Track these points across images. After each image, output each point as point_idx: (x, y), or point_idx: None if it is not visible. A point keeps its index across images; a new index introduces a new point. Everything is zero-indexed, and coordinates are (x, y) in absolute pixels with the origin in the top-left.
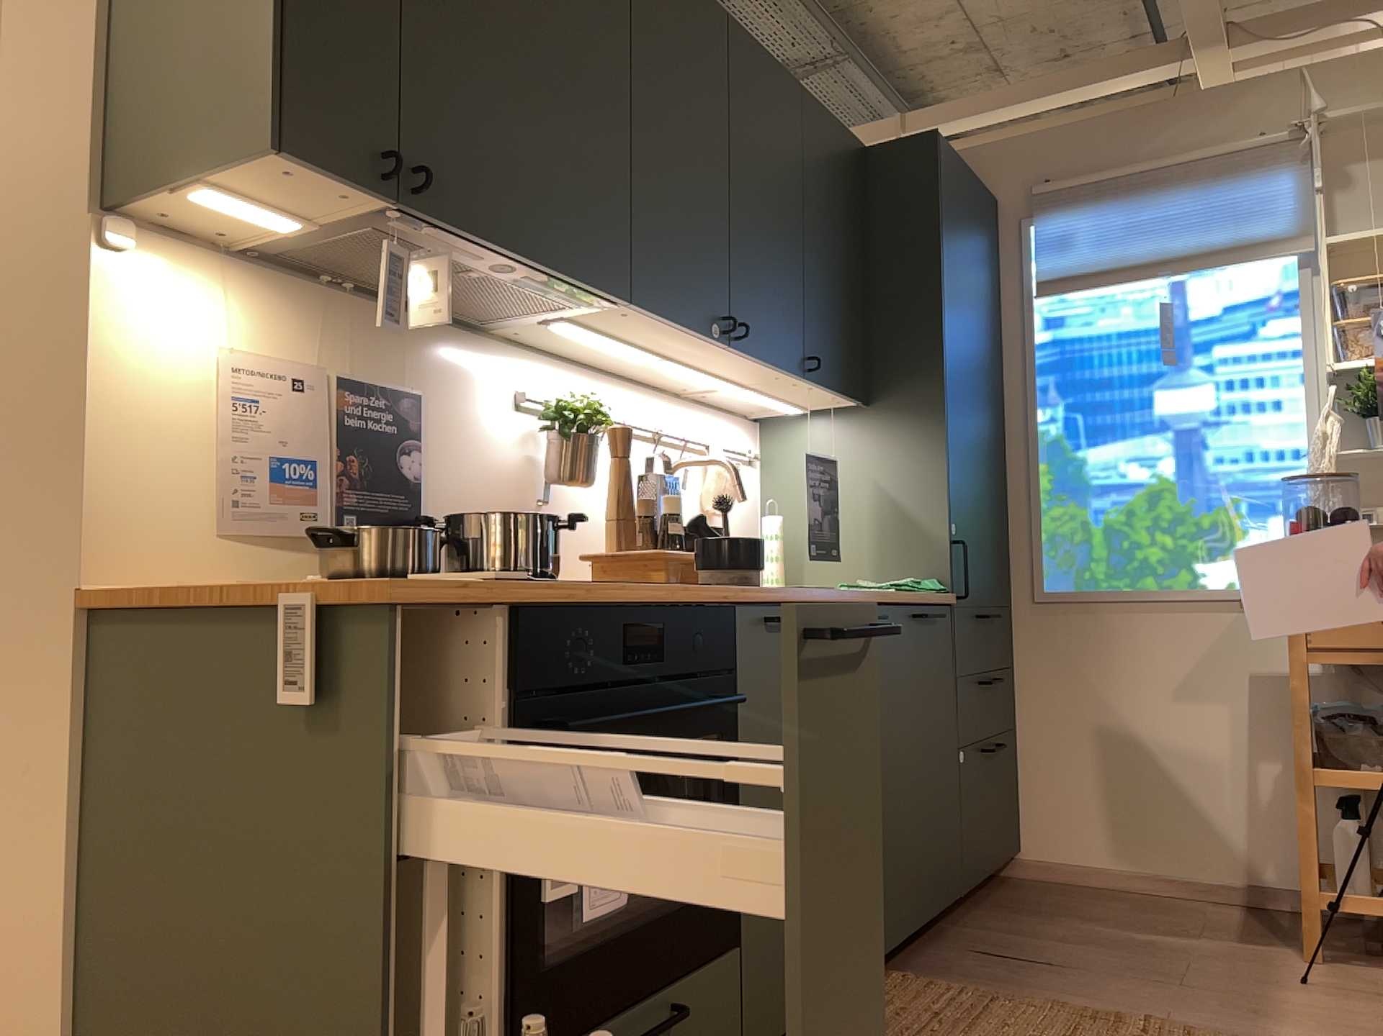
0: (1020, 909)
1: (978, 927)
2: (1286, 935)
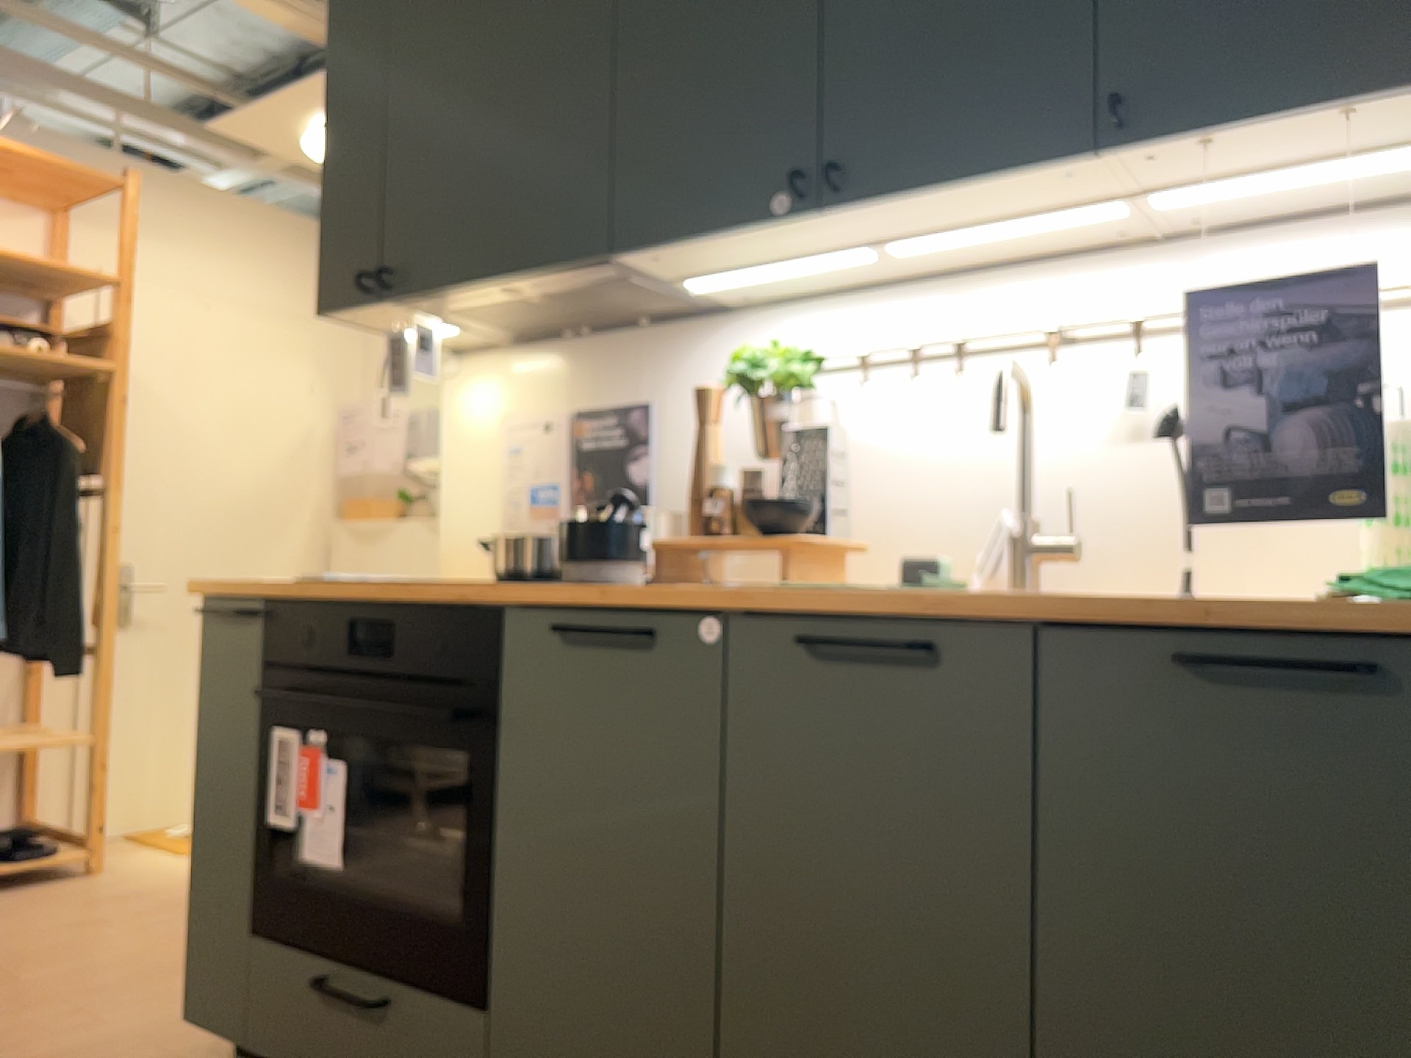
0: None
1: None
2: None
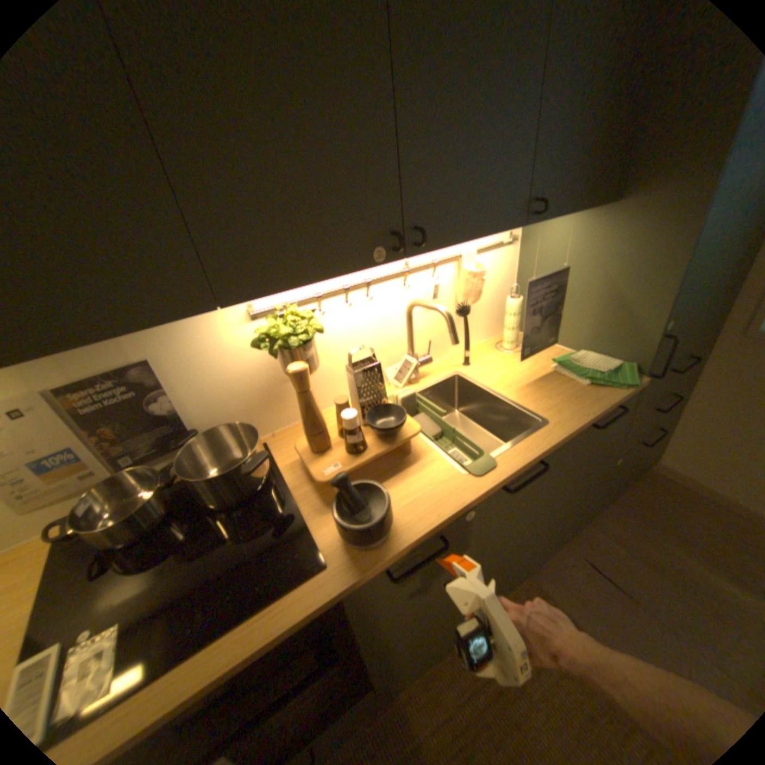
0: (638, 513)
1: (601, 531)
2: None
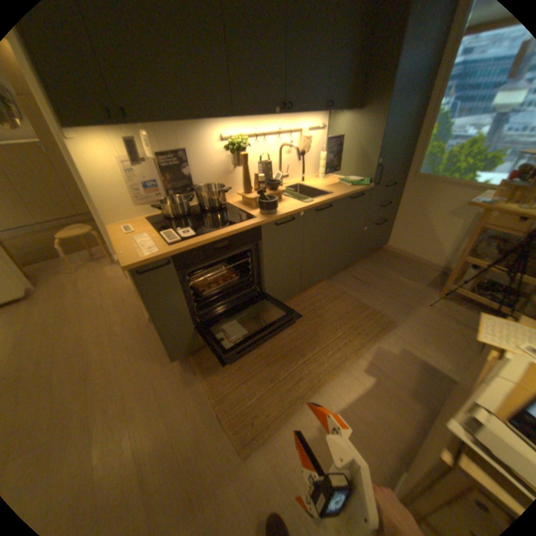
0: (375, 262)
1: (358, 267)
2: (443, 286)
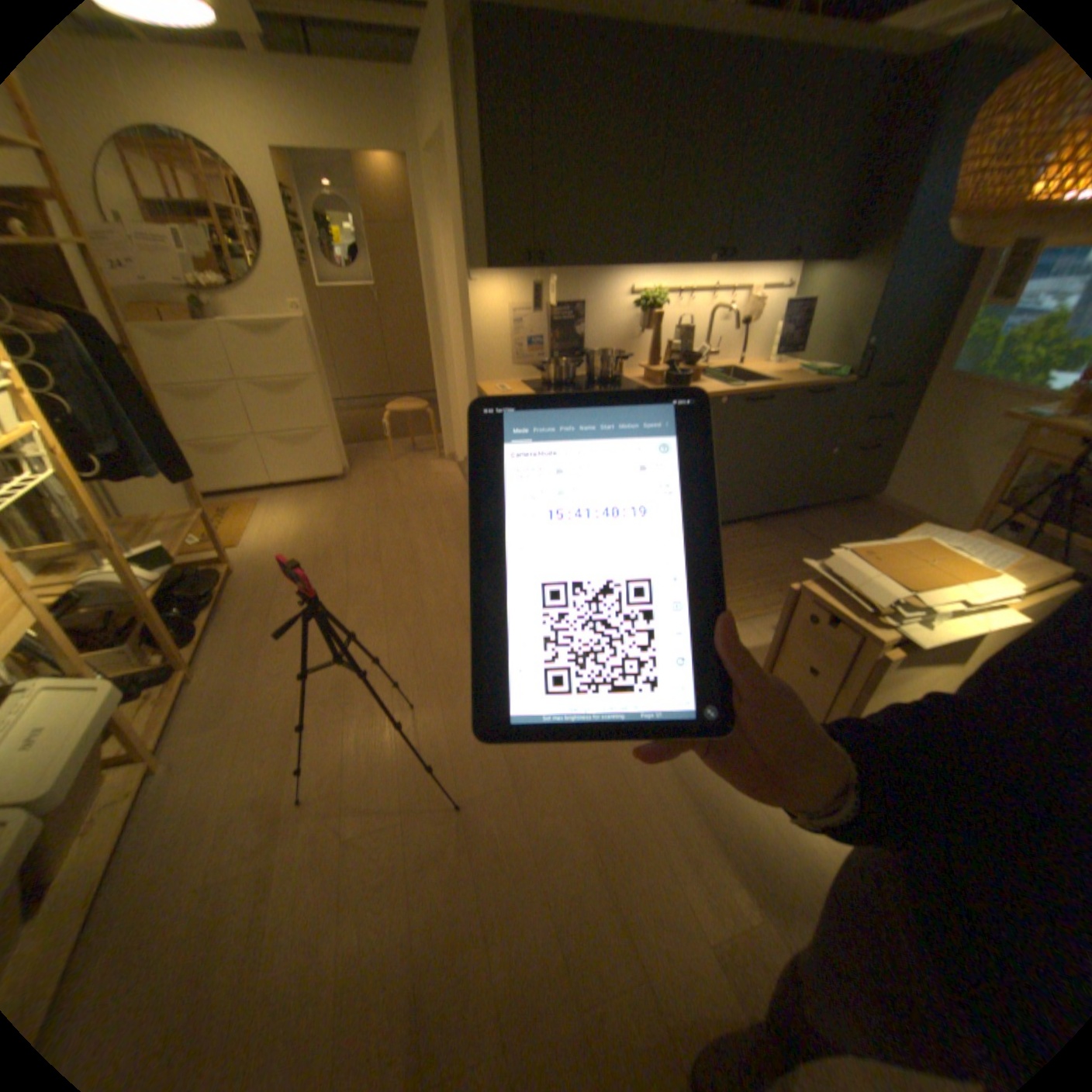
0: (849, 515)
1: (814, 518)
2: None
